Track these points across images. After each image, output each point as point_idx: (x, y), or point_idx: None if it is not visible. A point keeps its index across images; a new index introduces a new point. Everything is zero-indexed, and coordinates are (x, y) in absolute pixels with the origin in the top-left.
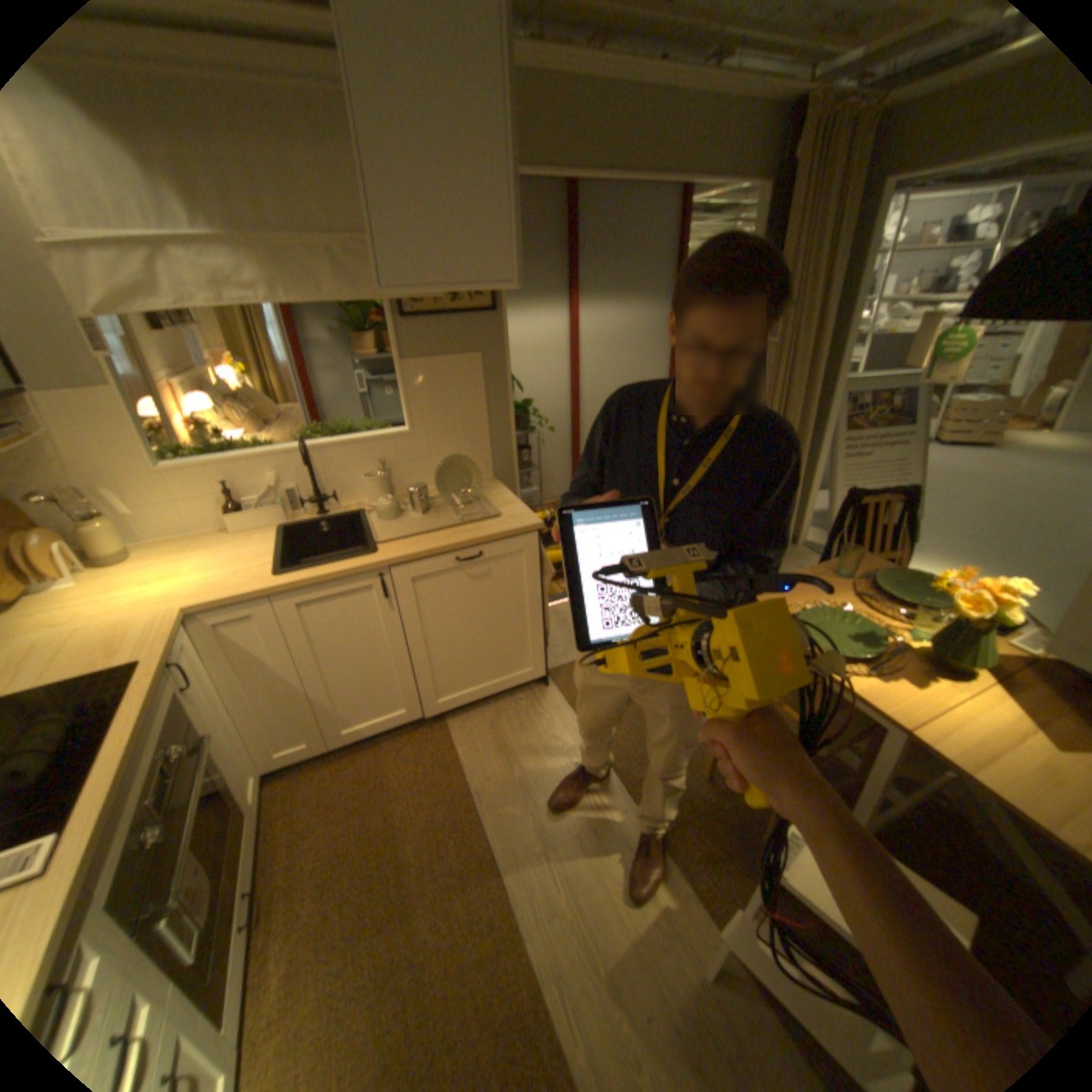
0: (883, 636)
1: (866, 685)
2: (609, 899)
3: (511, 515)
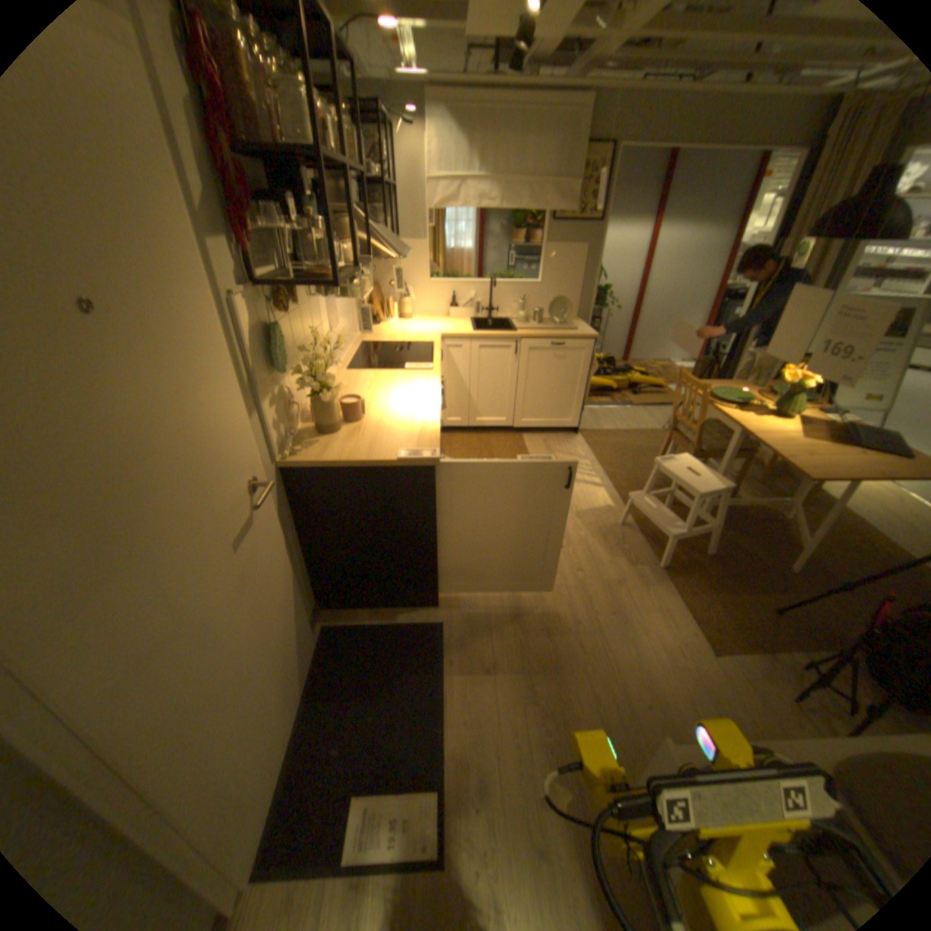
0: (753, 394)
1: (733, 410)
2: (586, 496)
3: (583, 334)
